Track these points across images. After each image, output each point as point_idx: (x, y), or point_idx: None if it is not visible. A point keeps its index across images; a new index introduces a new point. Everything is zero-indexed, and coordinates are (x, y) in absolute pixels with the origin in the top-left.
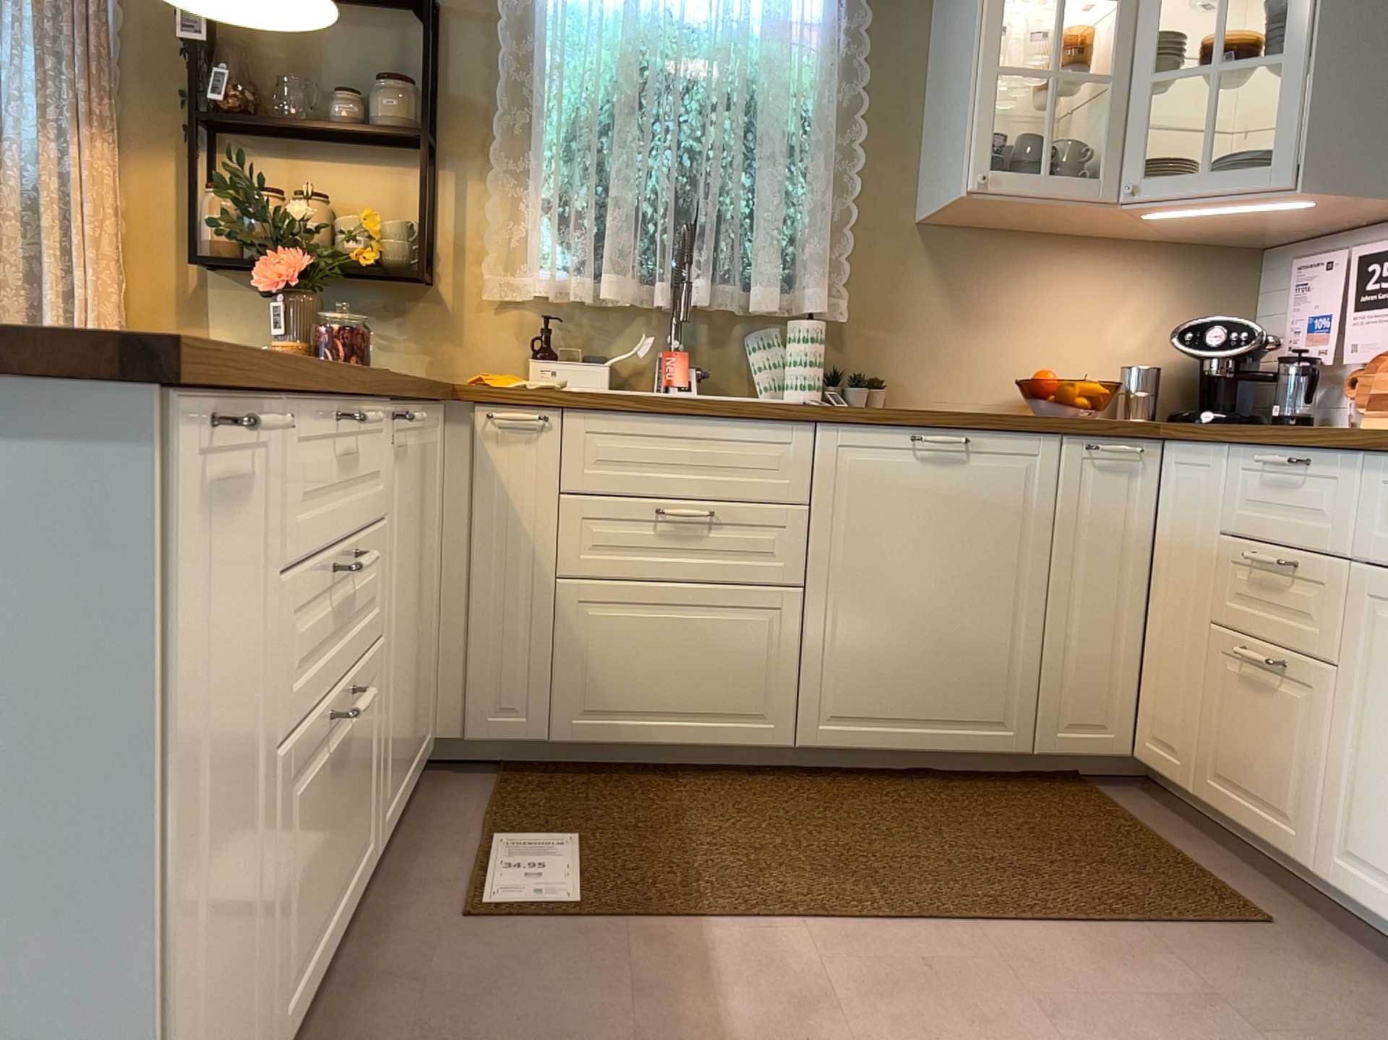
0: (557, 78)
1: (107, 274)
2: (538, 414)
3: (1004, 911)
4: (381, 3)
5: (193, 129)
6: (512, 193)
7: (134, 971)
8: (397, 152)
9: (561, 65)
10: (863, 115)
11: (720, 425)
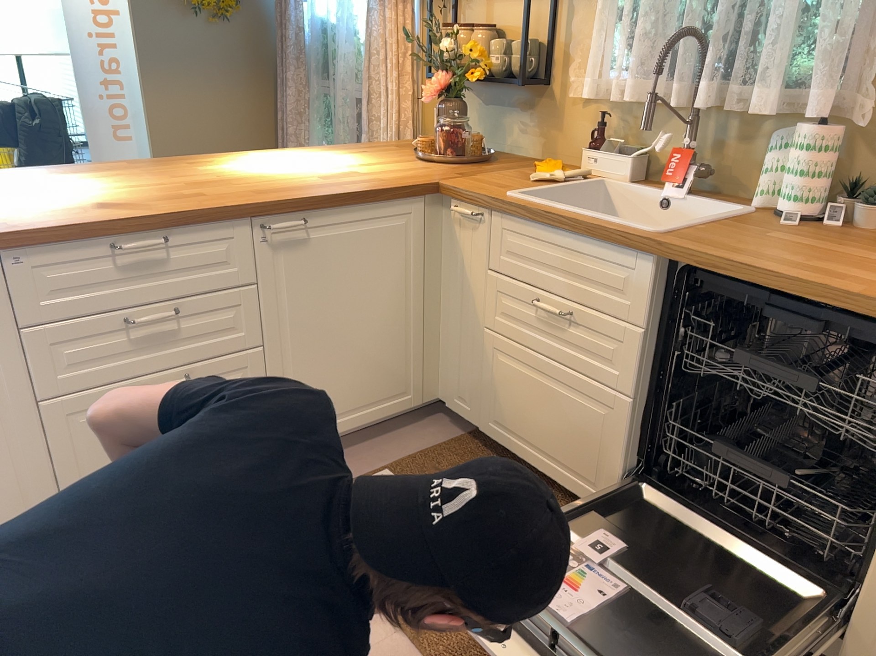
0: None
1: (403, 84)
2: (479, 210)
3: None
4: None
5: None
6: (595, 9)
7: None
8: None
9: None
10: None
11: (583, 242)
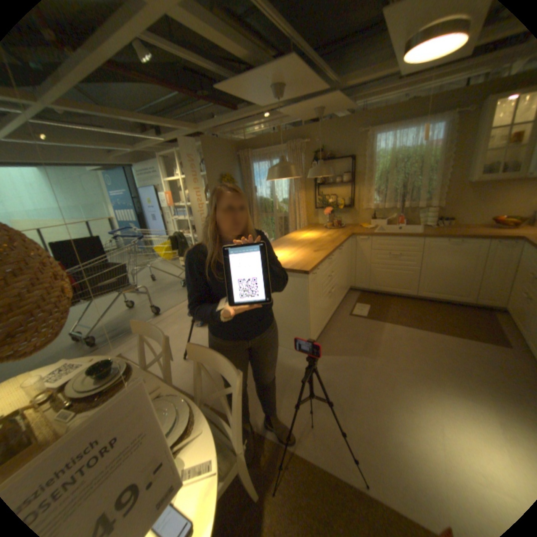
0: (376, 166)
1: (302, 211)
2: (367, 237)
3: (444, 332)
4: (343, 157)
5: (313, 186)
6: (367, 188)
7: (309, 319)
8: (346, 184)
9: (377, 162)
10: (453, 157)
11: (402, 238)
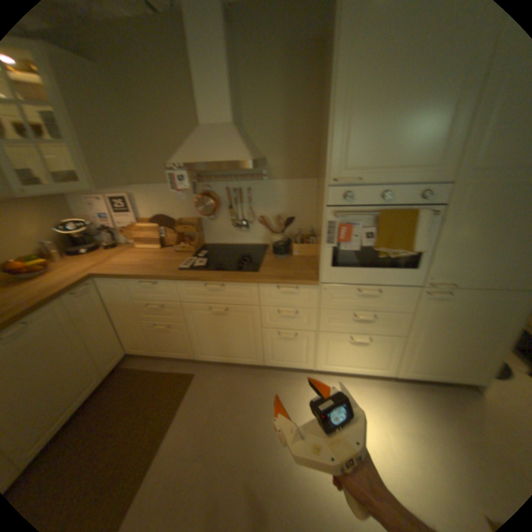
0: None
1: None
2: None
3: (156, 441)
4: None
5: None
6: None
7: None
8: None
9: None
10: None
11: None
